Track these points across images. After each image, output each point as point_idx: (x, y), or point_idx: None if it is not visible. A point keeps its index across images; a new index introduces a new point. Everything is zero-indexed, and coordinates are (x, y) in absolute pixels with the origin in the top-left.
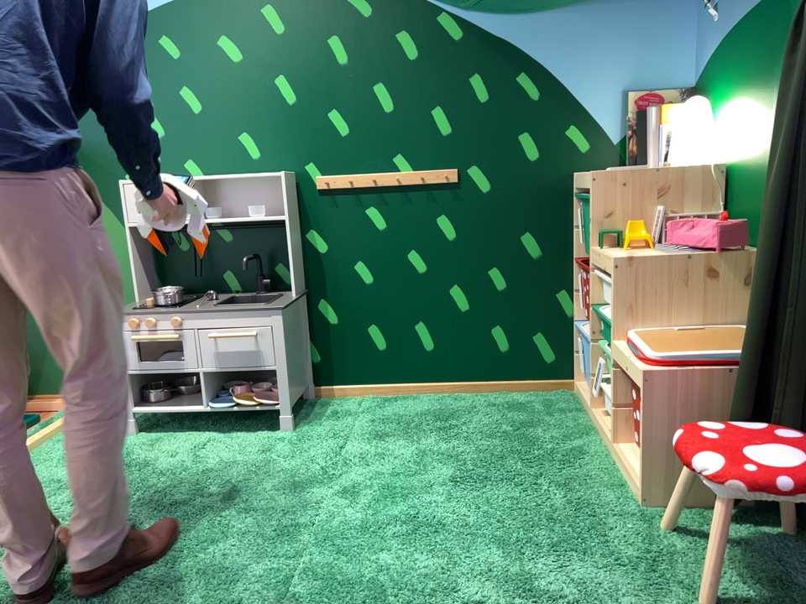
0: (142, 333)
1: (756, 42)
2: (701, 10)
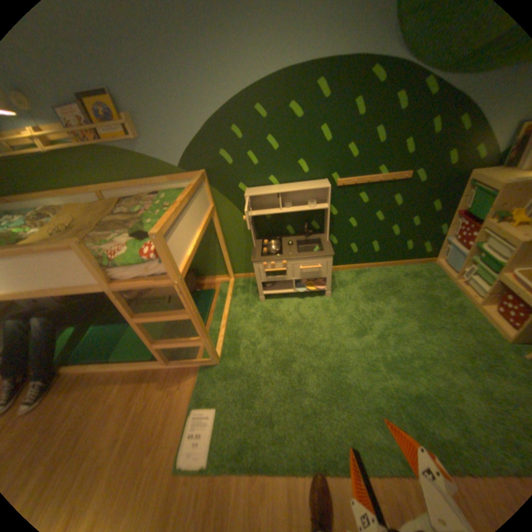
0: (268, 268)
1: None
2: None
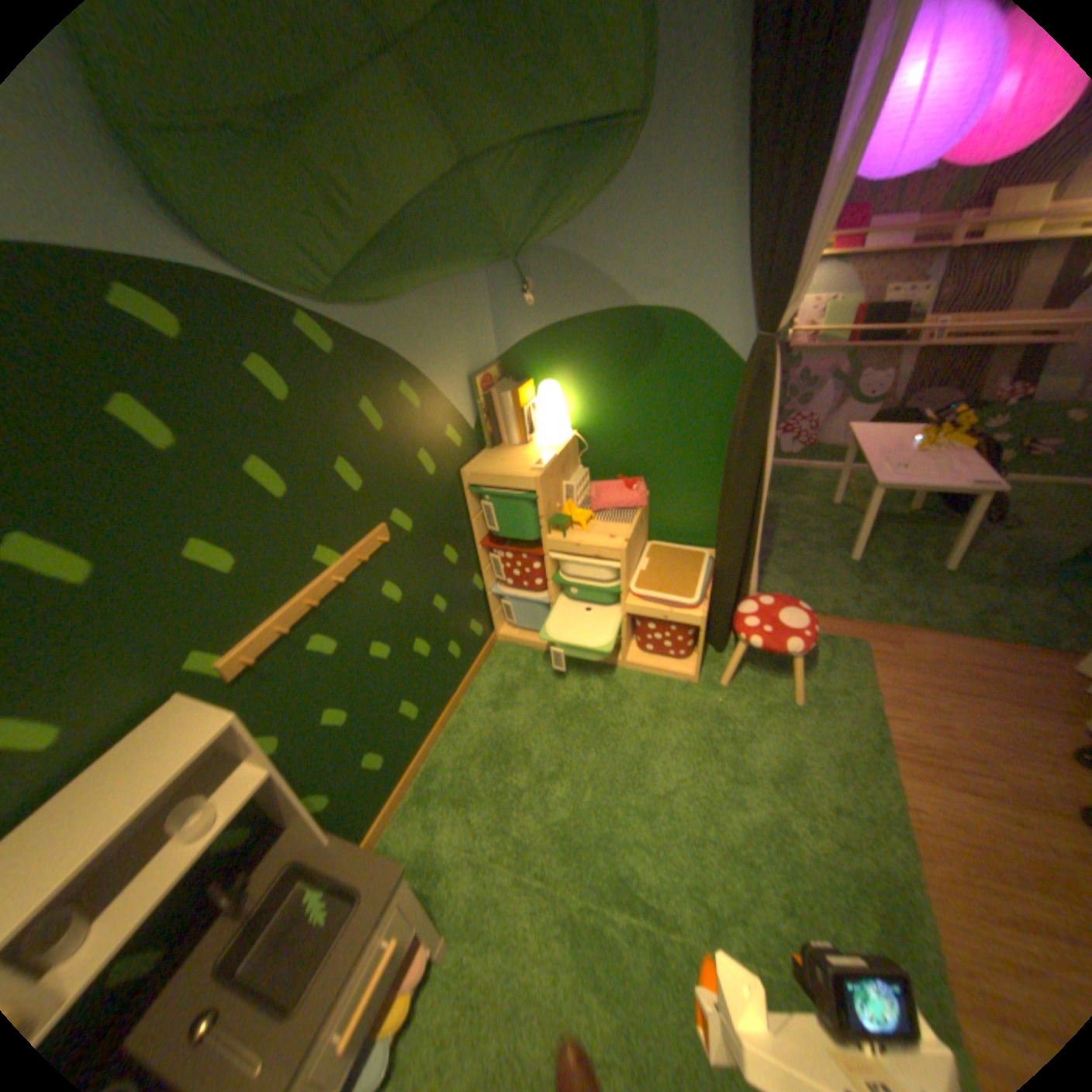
0: None
1: (609, 342)
2: (499, 288)
